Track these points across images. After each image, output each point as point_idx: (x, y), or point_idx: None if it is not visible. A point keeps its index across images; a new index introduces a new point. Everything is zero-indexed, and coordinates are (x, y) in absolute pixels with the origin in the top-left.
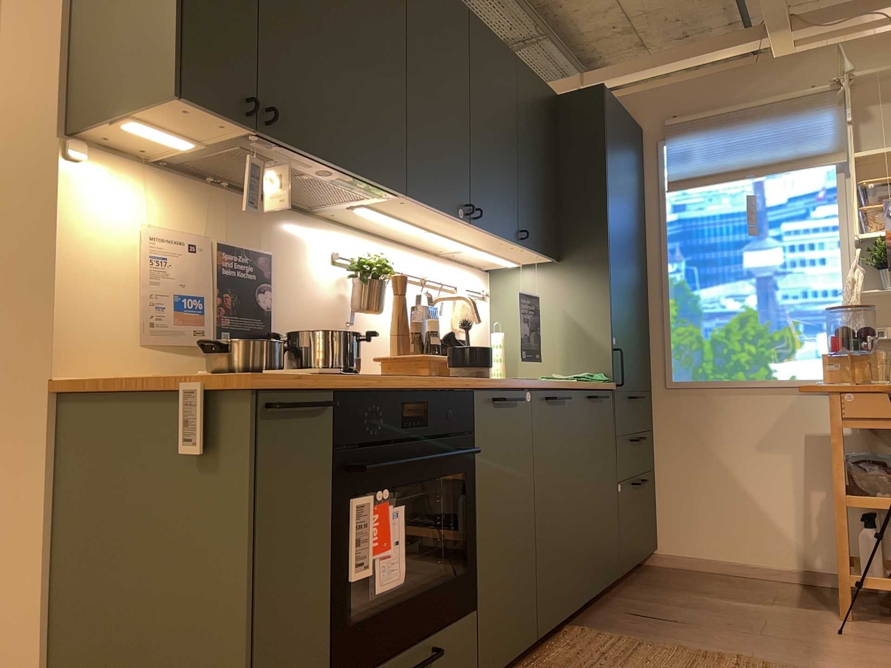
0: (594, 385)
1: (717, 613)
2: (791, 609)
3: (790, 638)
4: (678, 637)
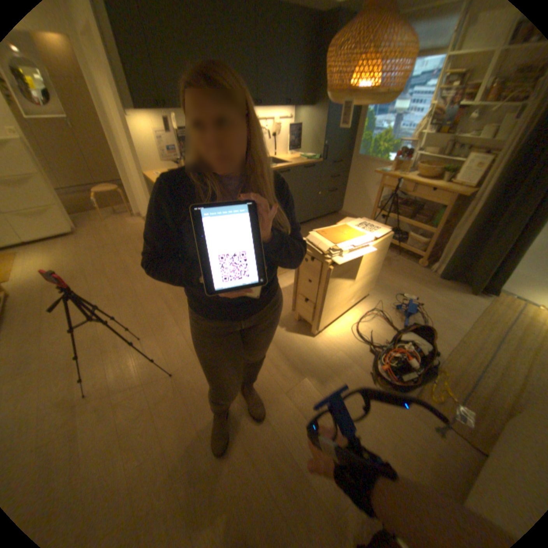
0: (308, 162)
1: None
2: None
3: None
4: None
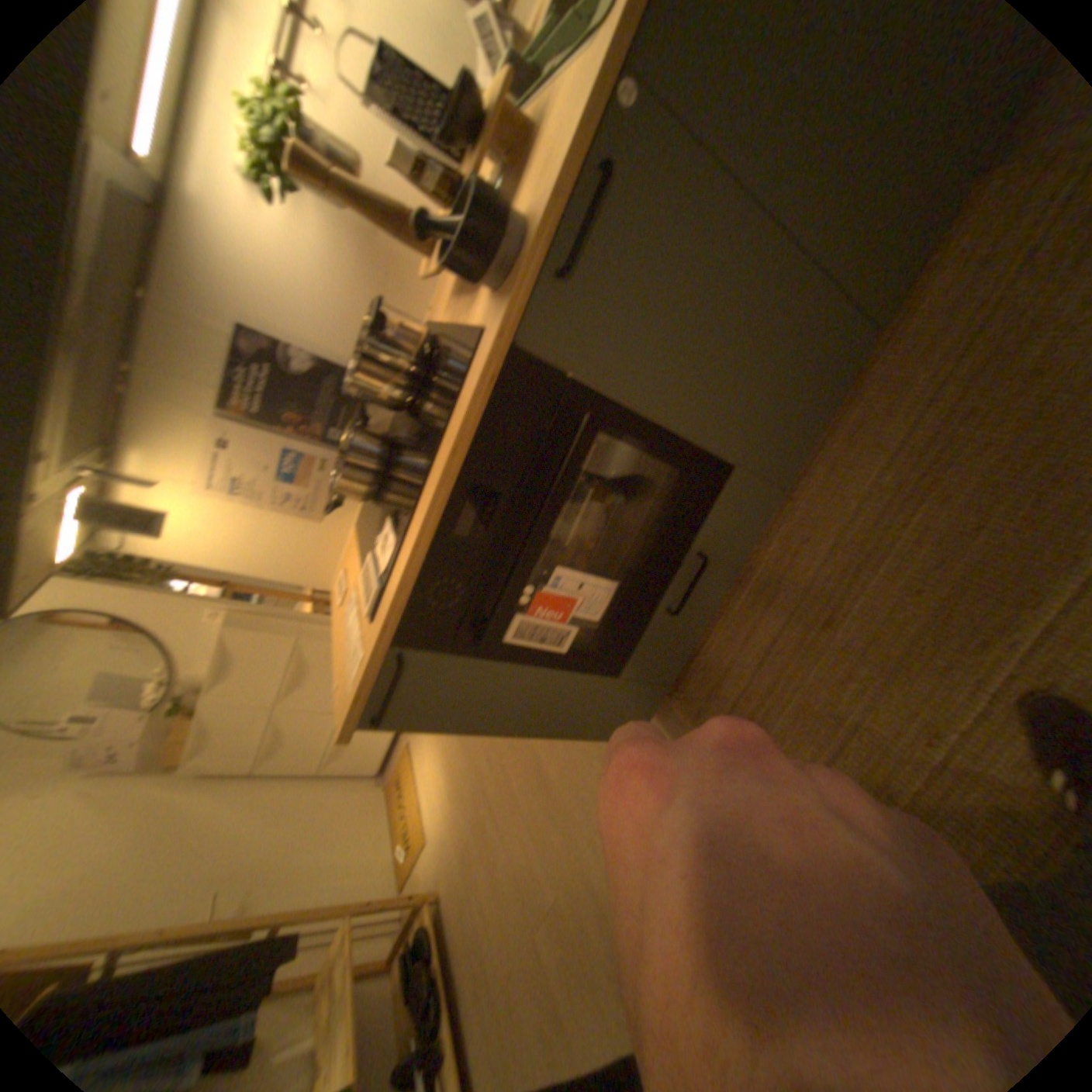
0: None
1: None
2: None
3: None
4: None
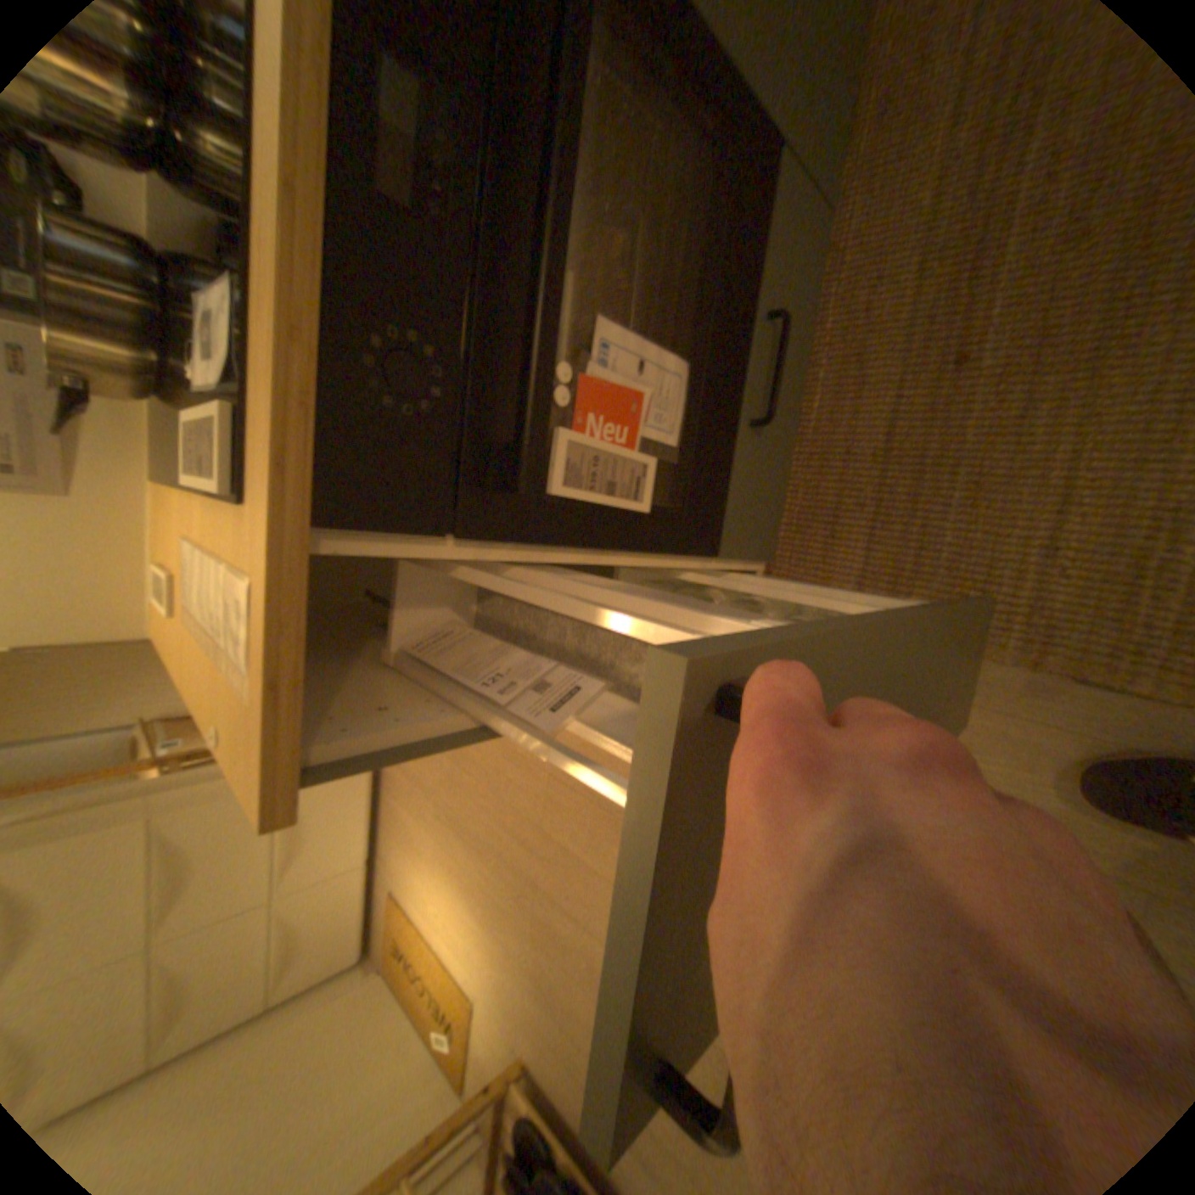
0: None
1: None
2: None
3: None
4: None
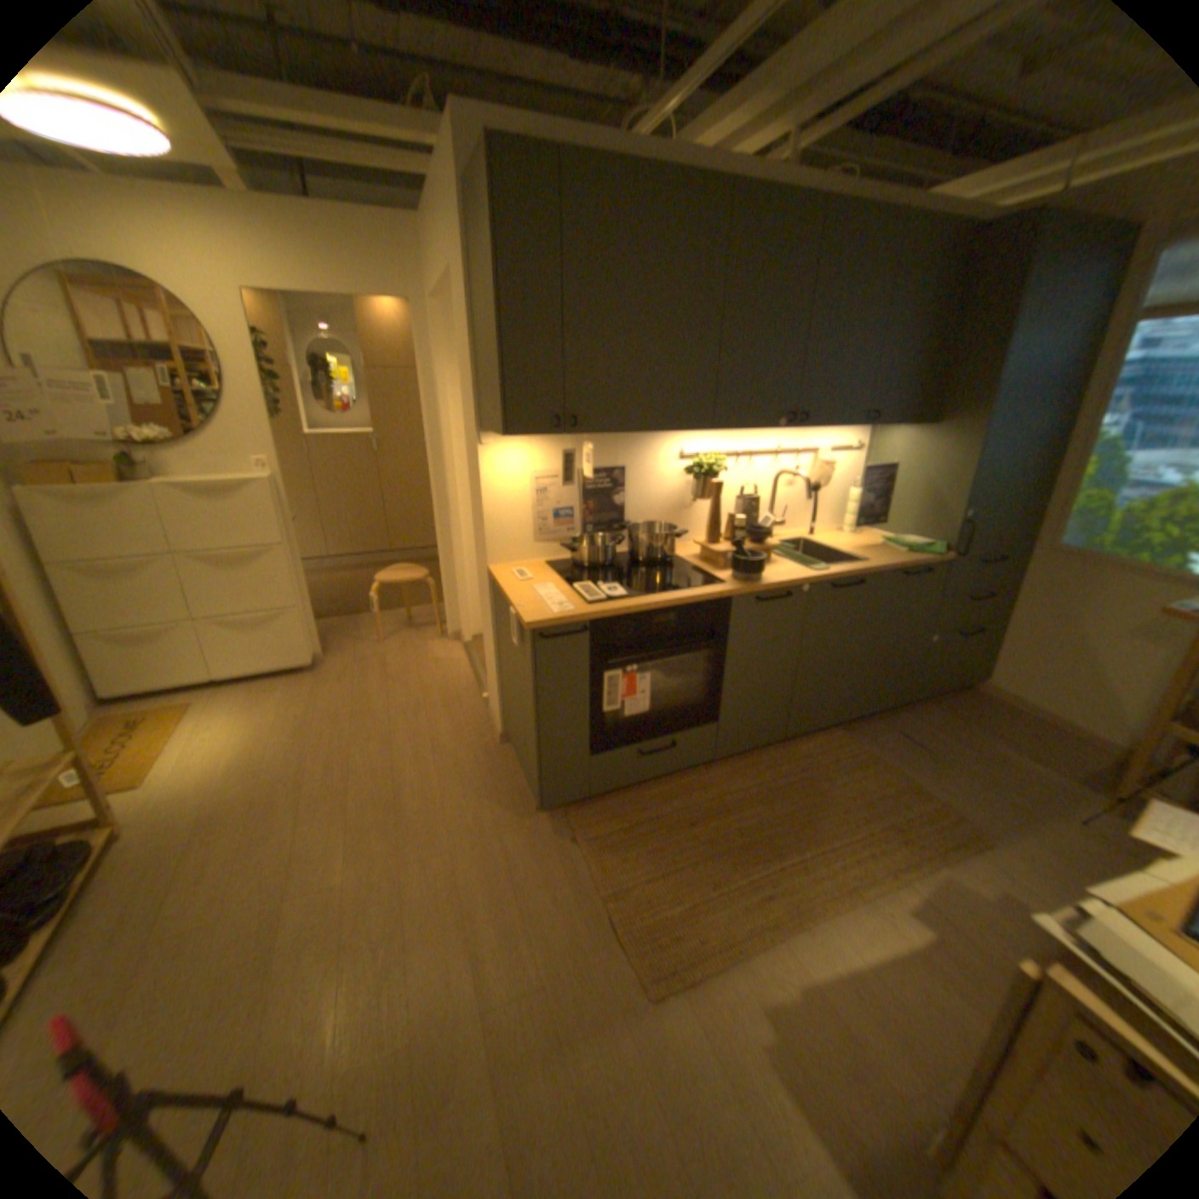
0: (916, 560)
1: (980, 760)
2: (1064, 782)
3: (1019, 808)
4: (915, 768)
